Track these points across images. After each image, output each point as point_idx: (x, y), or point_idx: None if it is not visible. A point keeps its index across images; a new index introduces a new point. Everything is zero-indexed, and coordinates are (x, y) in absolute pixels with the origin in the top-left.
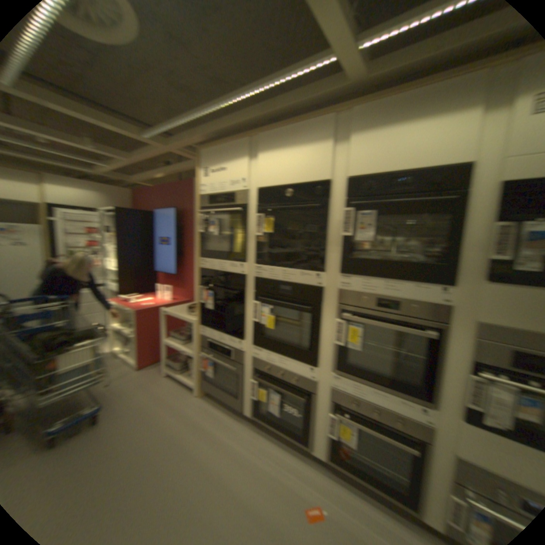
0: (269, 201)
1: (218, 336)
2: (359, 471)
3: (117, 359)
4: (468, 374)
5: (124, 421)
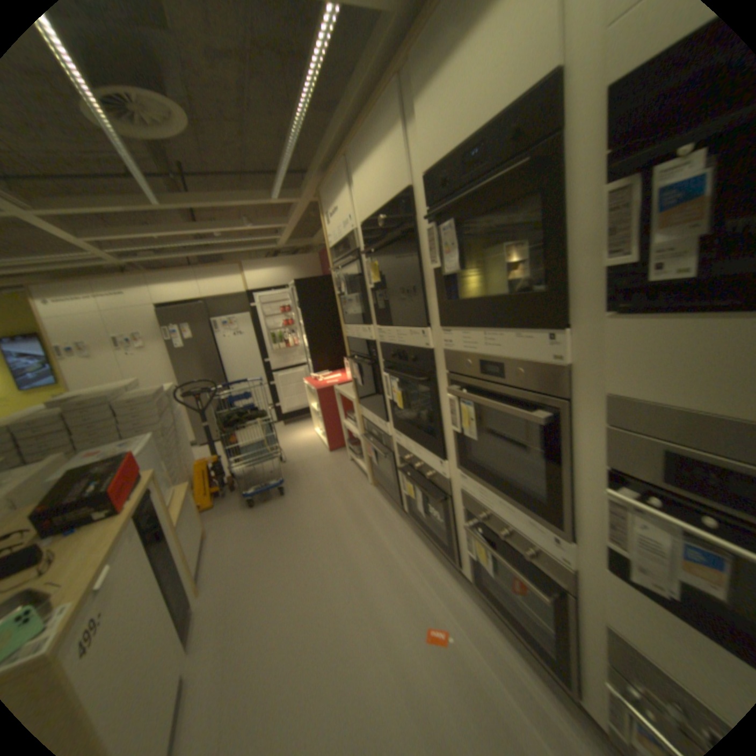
0: (372, 238)
1: (370, 417)
2: (502, 606)
3: (315, 439)
4: (605, 487)
5: (300, 497)
